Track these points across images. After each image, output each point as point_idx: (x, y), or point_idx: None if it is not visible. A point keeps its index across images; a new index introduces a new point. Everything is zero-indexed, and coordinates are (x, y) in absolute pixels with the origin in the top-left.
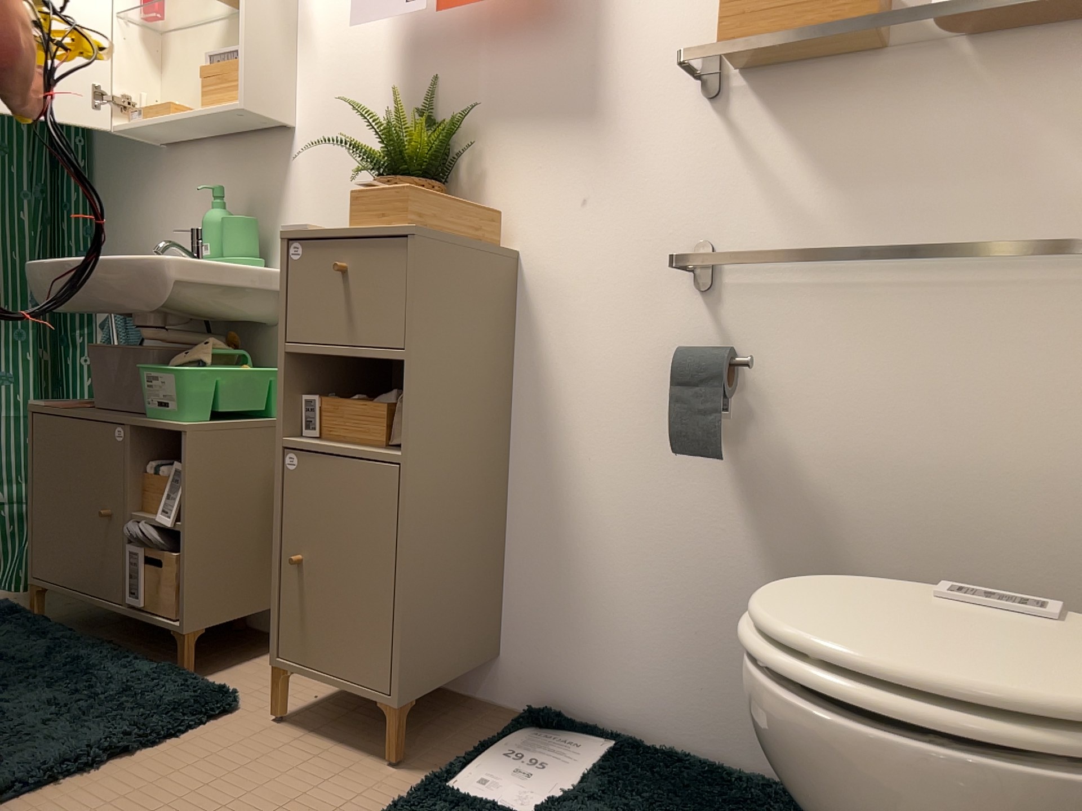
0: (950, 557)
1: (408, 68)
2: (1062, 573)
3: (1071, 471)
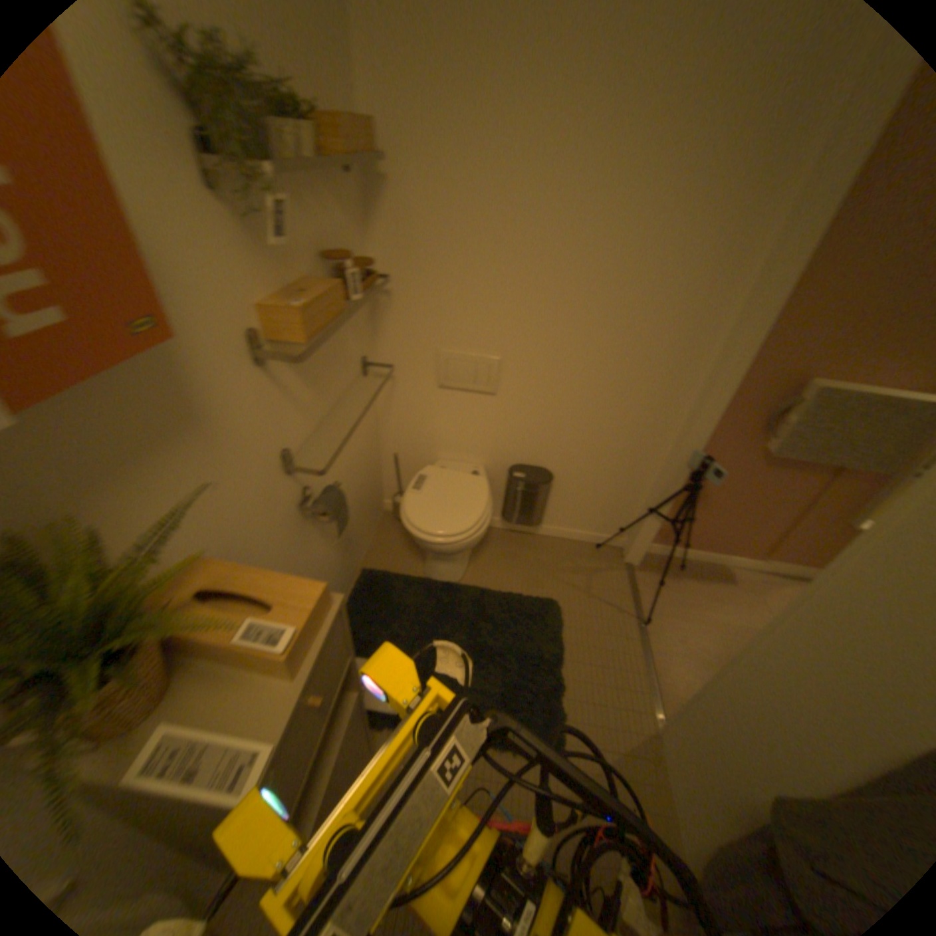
0: (358, 486)
1: None
2: (370, 465)
3: (367, 438)
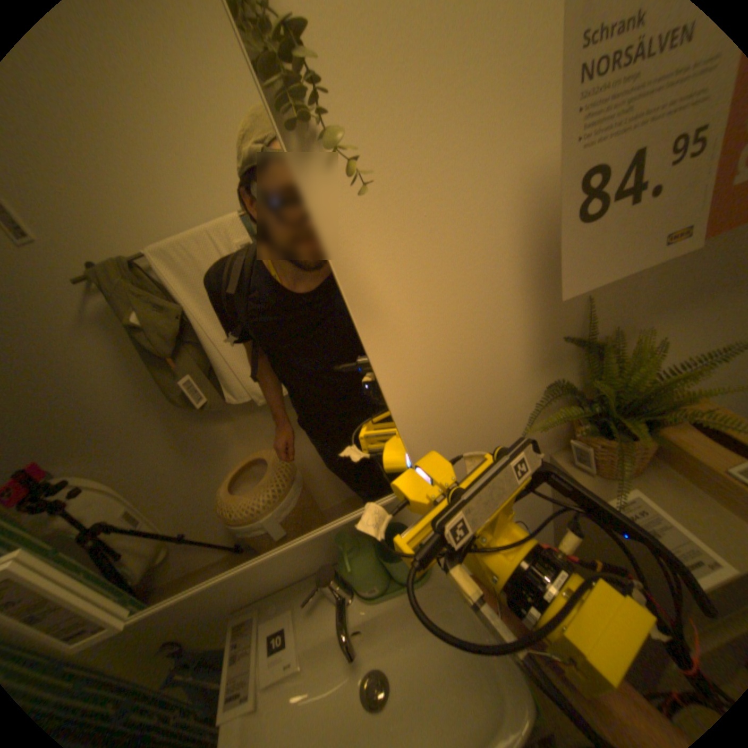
0: None
1: (546, 294)
2: None
3: None
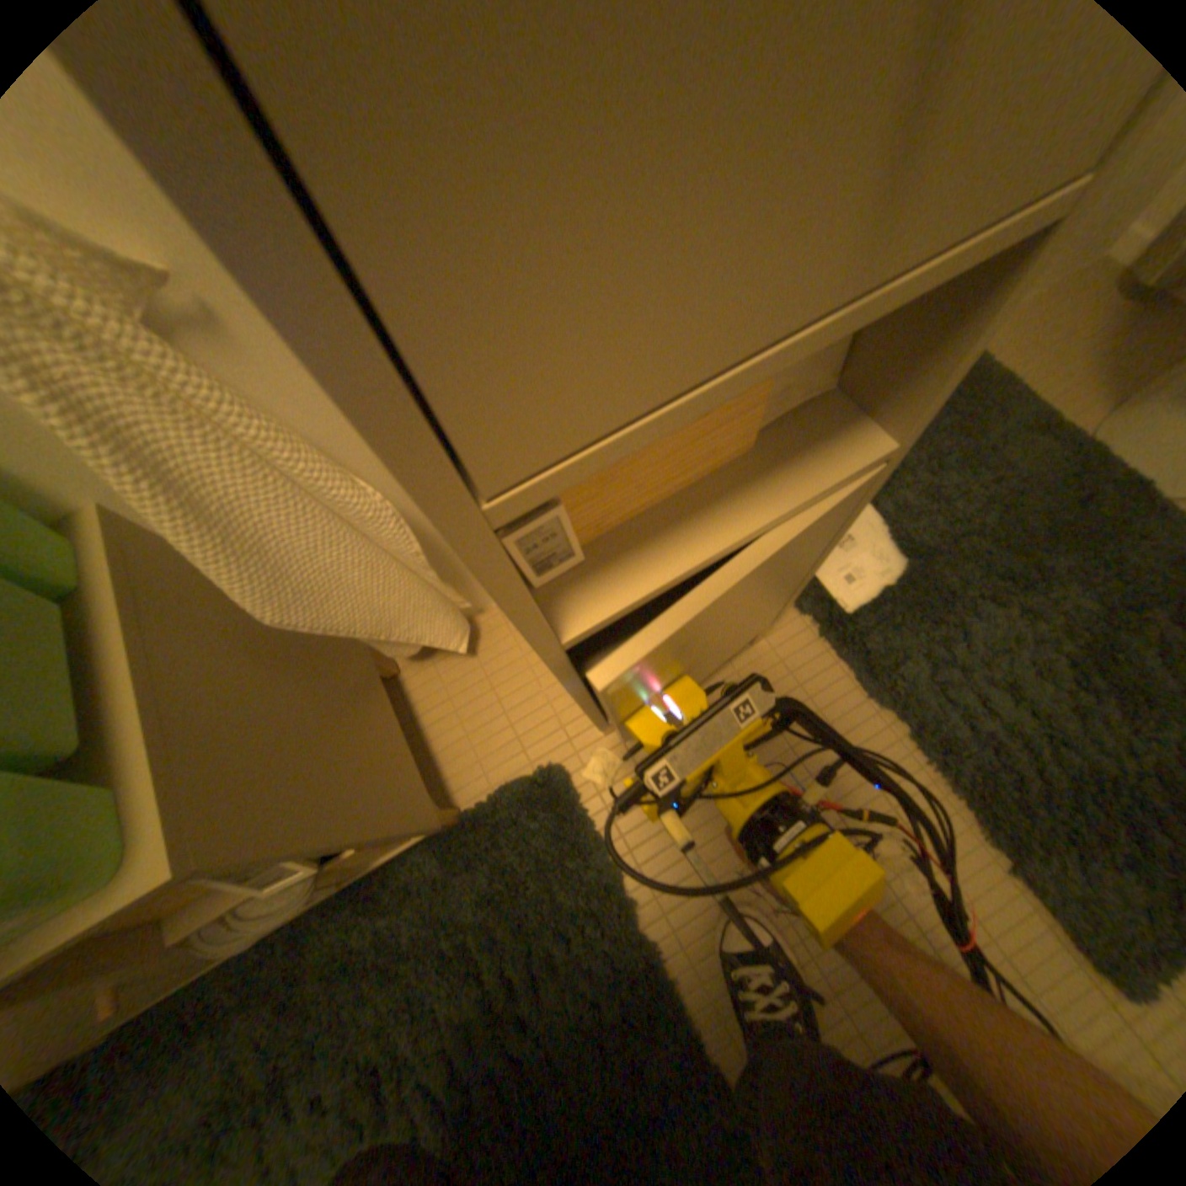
0: None
1: None
2: None
3: None
